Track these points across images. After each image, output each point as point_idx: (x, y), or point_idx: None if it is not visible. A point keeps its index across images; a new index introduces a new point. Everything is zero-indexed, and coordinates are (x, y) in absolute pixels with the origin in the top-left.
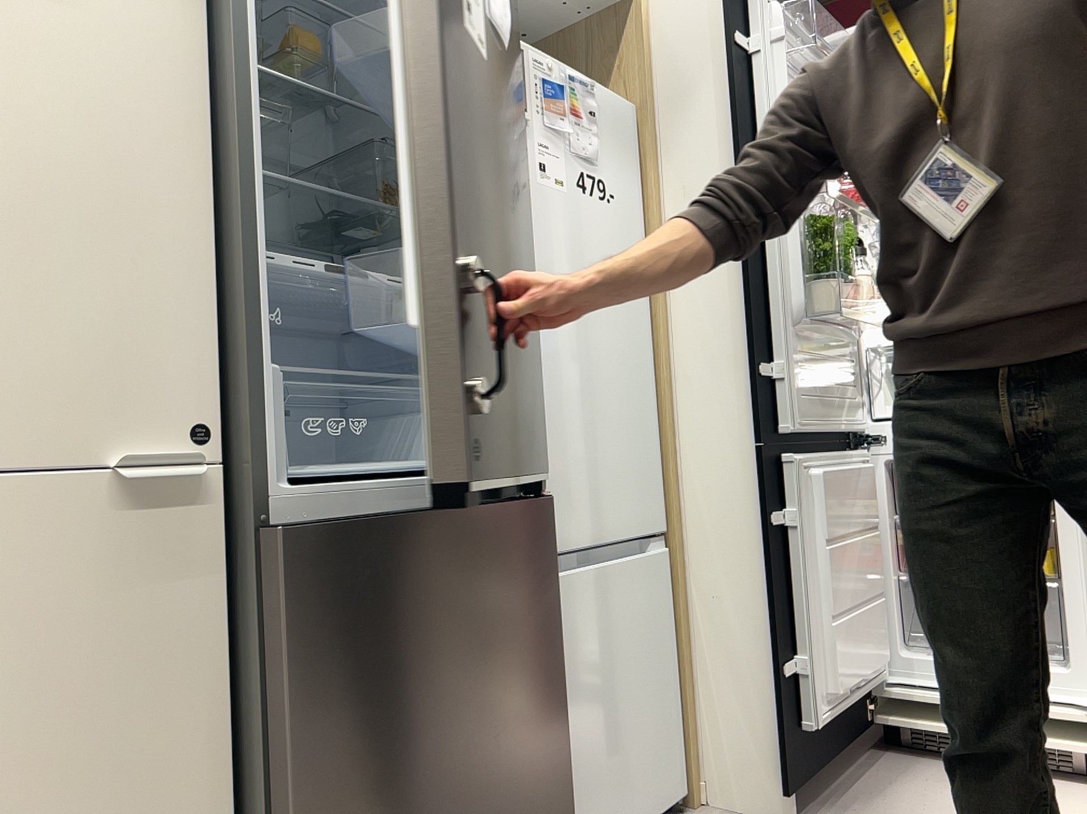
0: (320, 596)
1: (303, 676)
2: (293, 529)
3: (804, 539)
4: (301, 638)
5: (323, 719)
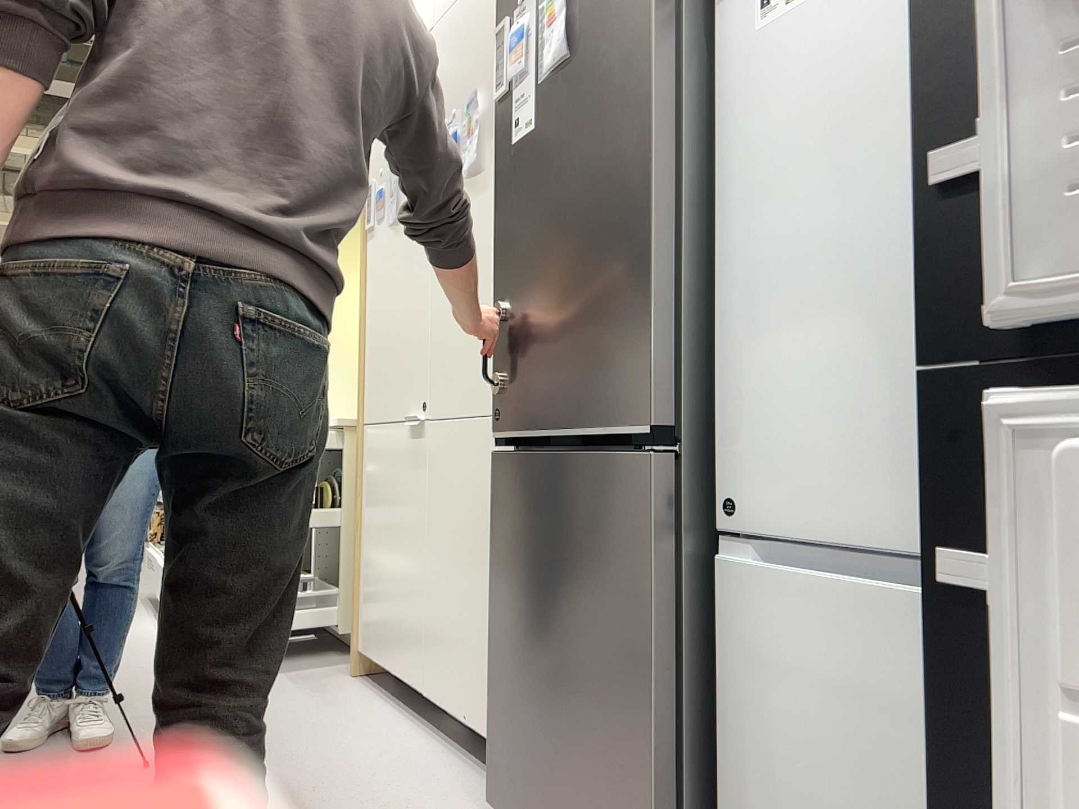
0: (502, 500)
1: (496, 546)
2: (500, 455)
3: (1042, 681)
4: (496, 523)
5: (500, 577)
